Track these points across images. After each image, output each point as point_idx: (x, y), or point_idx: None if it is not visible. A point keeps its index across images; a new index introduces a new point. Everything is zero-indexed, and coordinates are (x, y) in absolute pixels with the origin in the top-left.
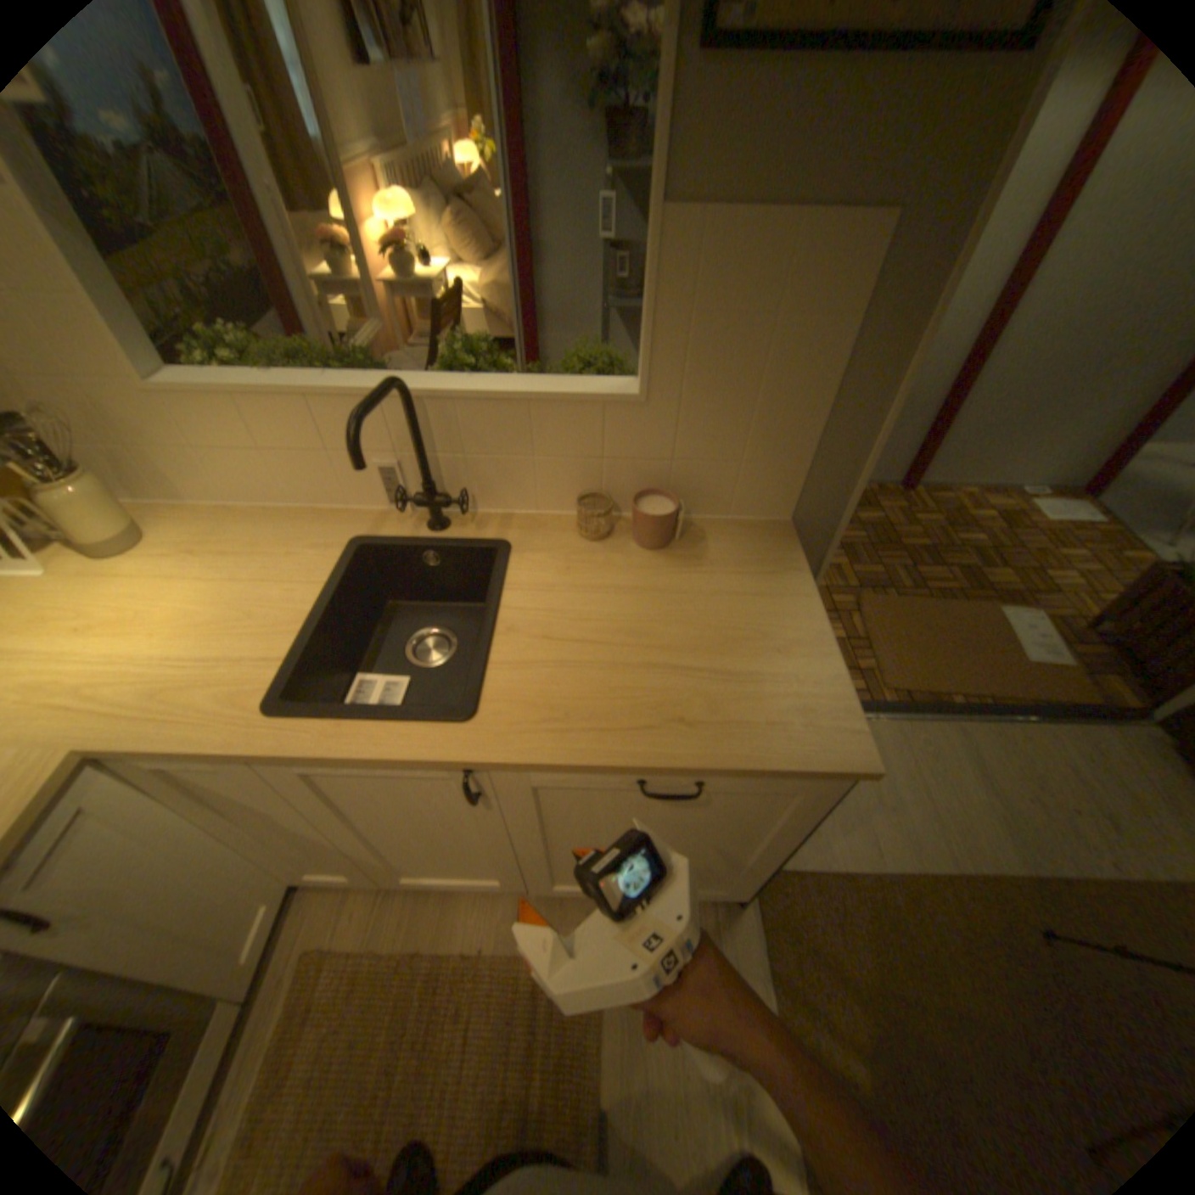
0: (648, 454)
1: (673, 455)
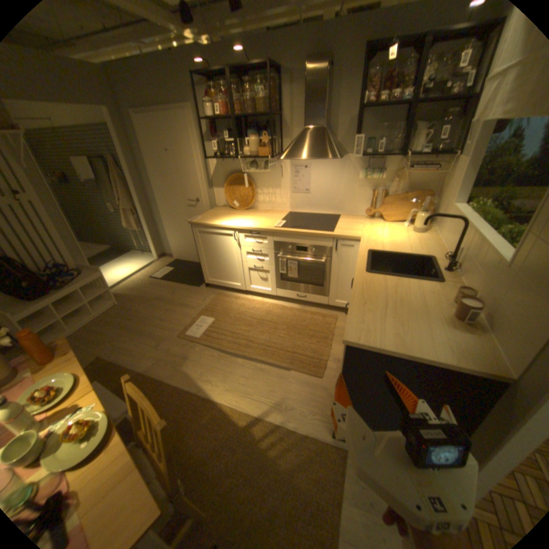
0: (500, 293)
1: (505, 300)
